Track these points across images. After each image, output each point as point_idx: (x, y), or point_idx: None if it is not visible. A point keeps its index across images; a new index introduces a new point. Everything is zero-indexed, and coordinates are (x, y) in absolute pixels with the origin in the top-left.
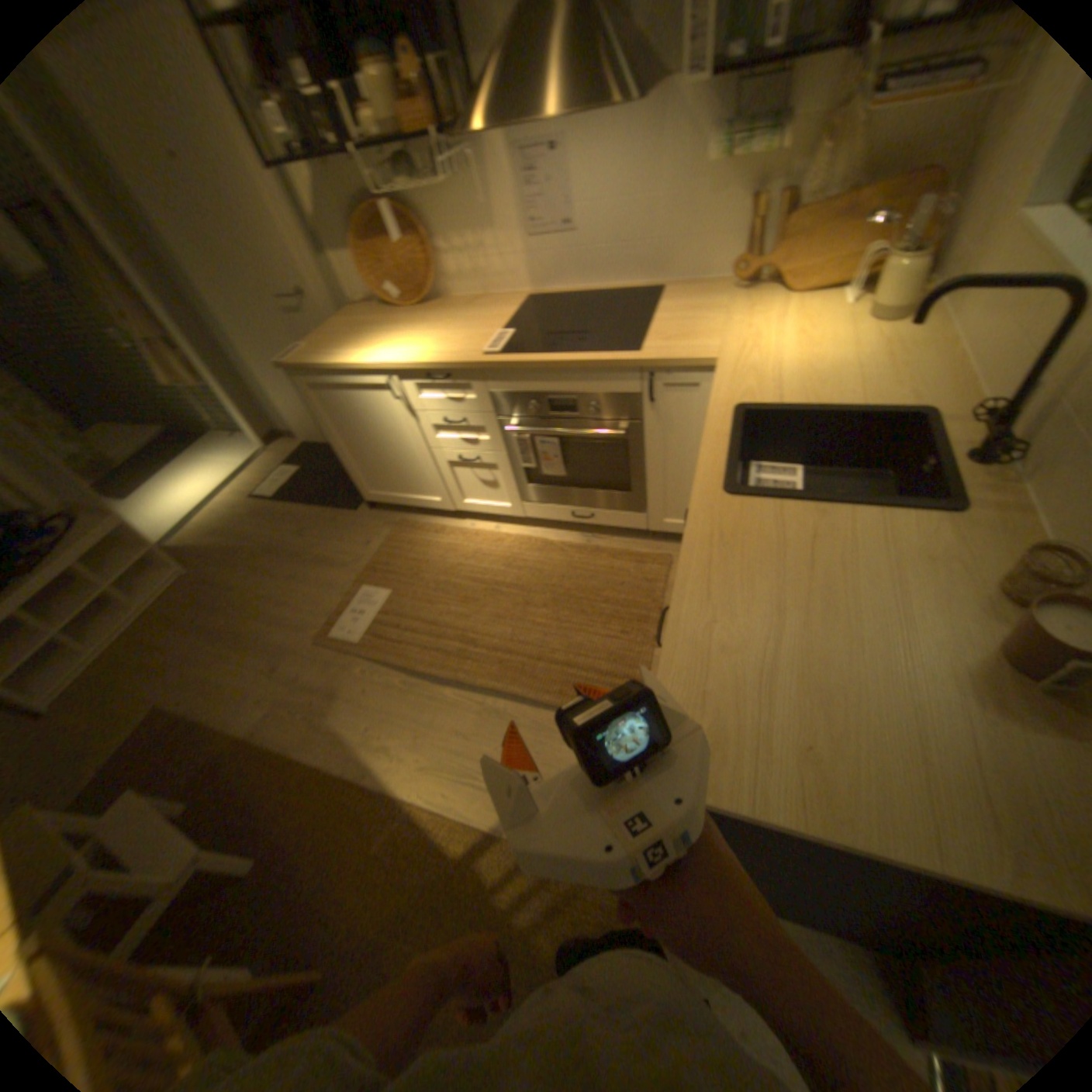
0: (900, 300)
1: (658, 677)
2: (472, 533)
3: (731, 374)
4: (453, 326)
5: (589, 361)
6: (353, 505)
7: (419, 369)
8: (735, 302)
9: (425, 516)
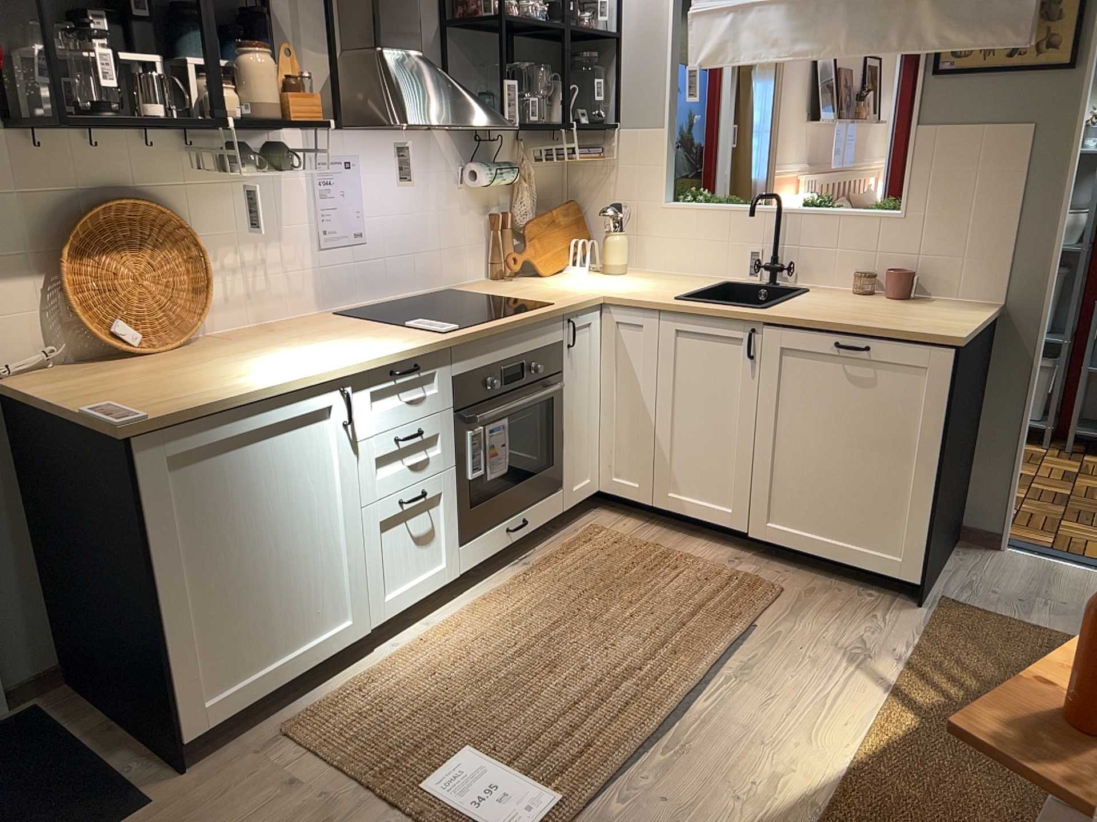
0: (627, 259)
1: (902, 331)
2: (420, 642)
3: (633, 295)
4: (325, 338)
5: (541, 313)
6: (133, 797)
7: (390, 363)
8: (527, 284)
9: (311, 691)
